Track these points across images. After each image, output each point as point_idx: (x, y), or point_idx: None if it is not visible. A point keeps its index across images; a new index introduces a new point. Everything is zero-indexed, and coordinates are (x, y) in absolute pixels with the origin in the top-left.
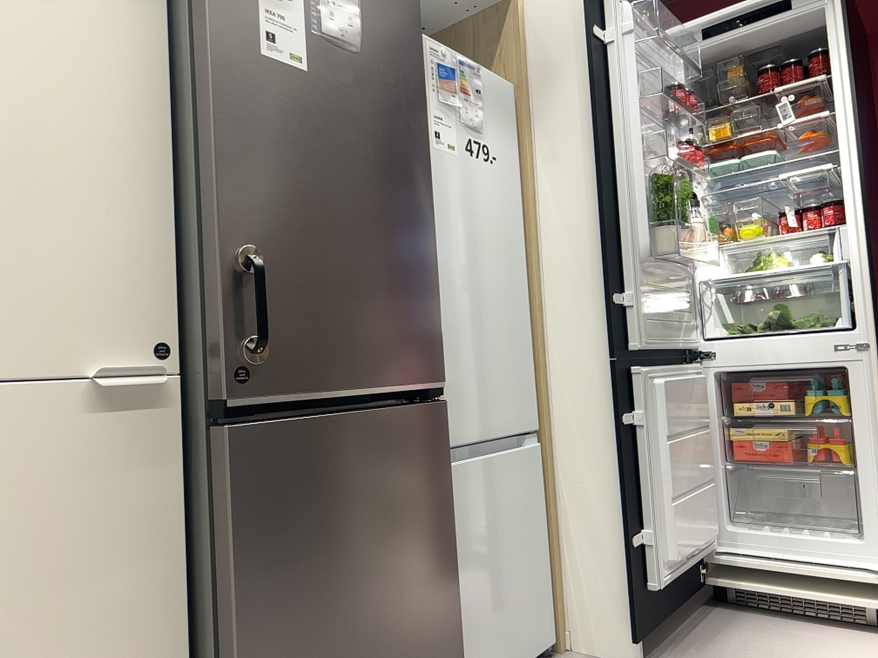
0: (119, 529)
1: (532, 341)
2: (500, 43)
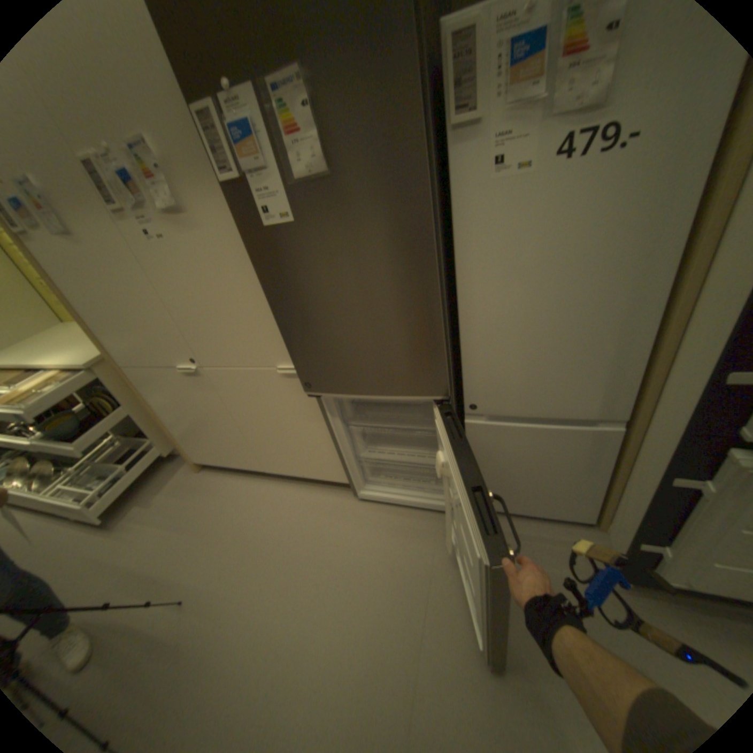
0: (304, 408)
1: (657, 347)
2: None
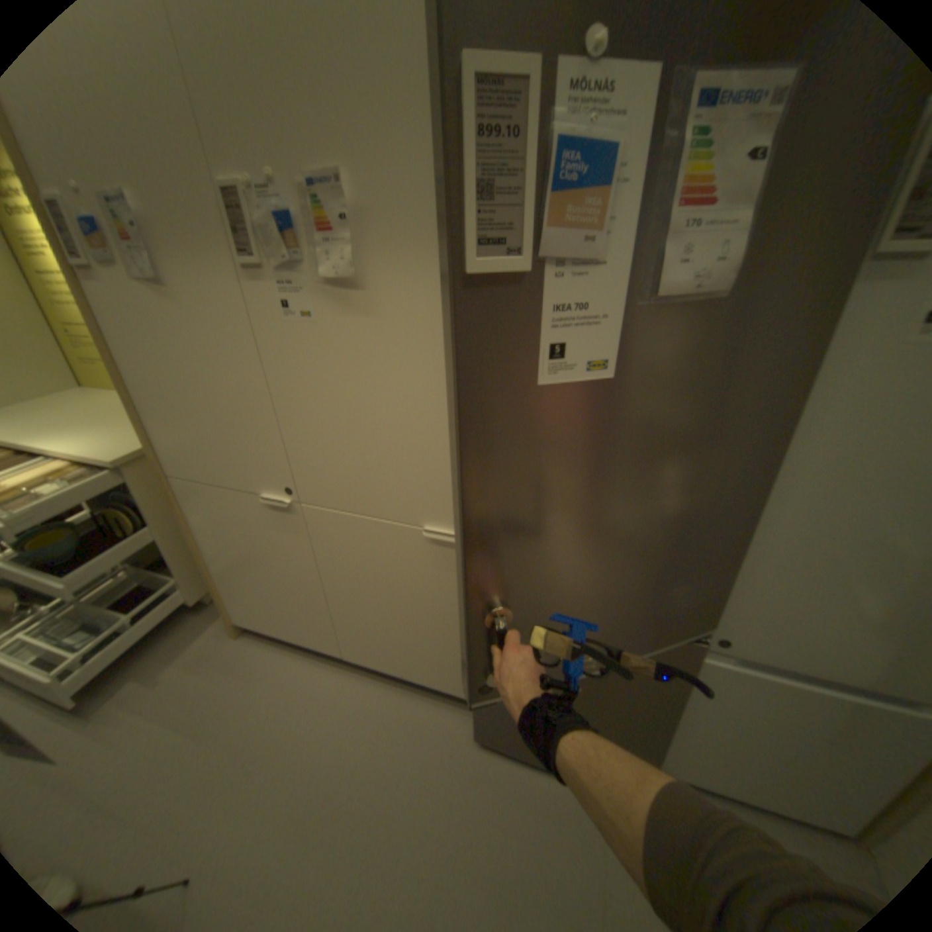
0: (443, 589)
1: None
2: None
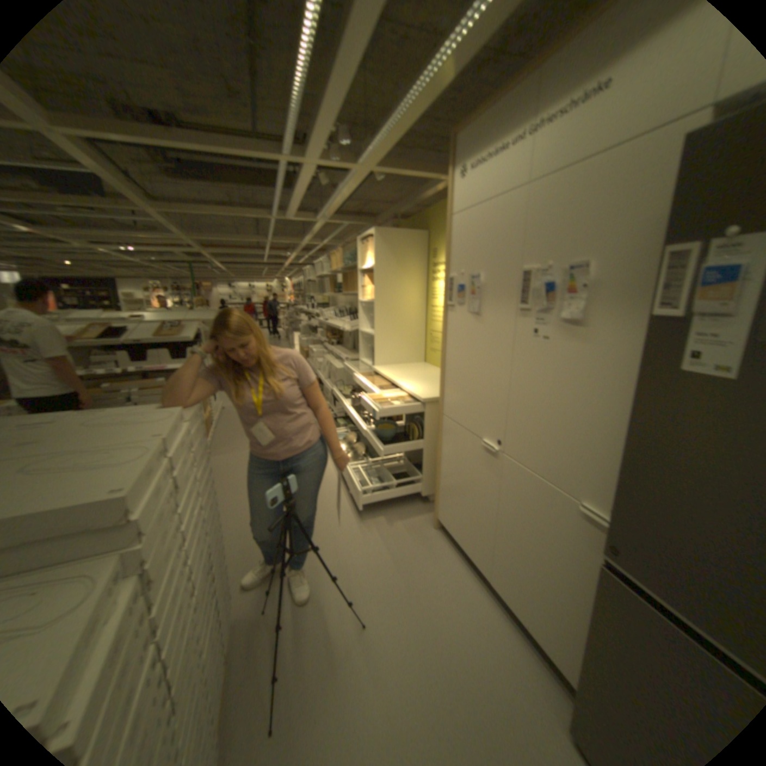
0: (584, 565)
1: None
2: None
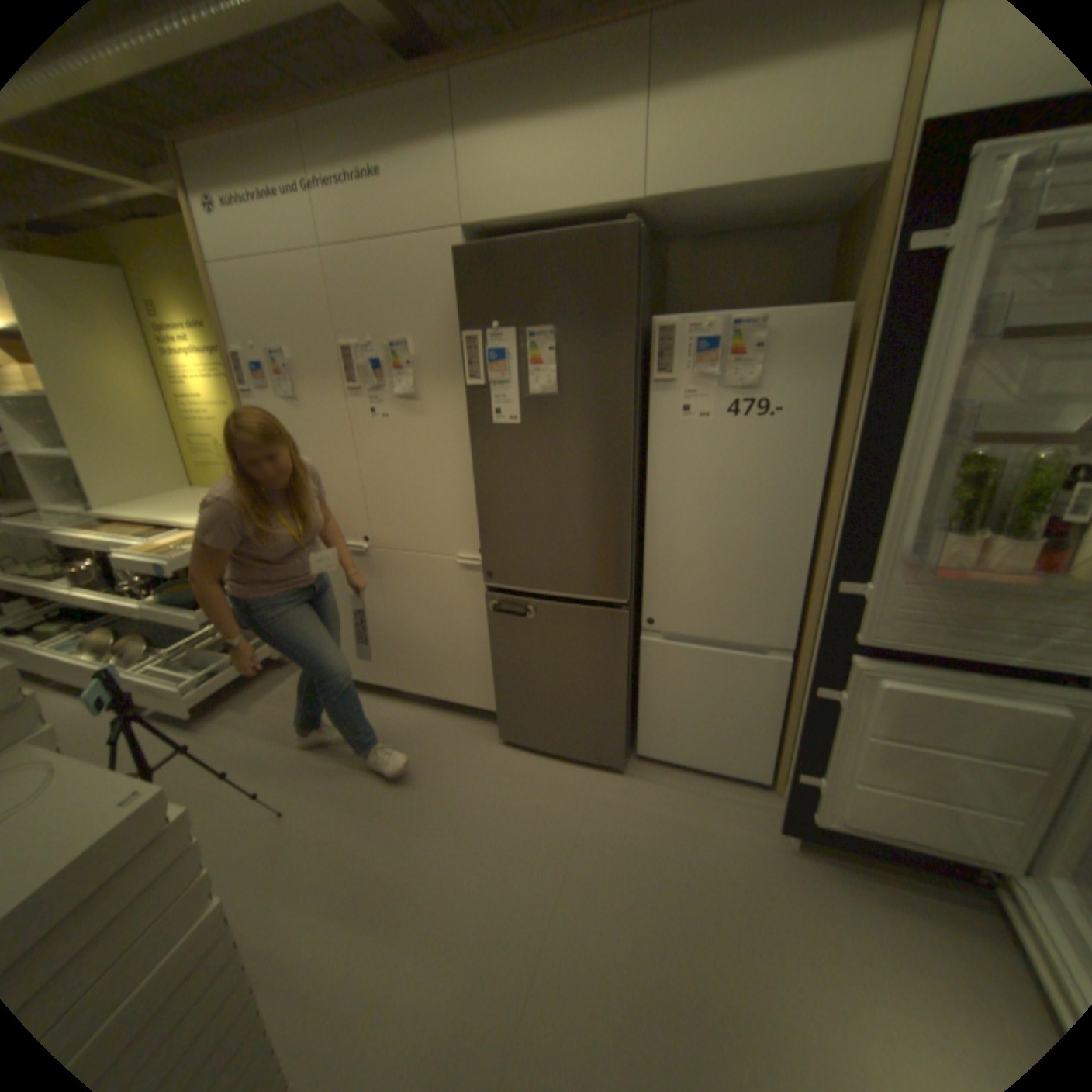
0: (472, 607)
1: (813, 578)
2: (874, 232)
